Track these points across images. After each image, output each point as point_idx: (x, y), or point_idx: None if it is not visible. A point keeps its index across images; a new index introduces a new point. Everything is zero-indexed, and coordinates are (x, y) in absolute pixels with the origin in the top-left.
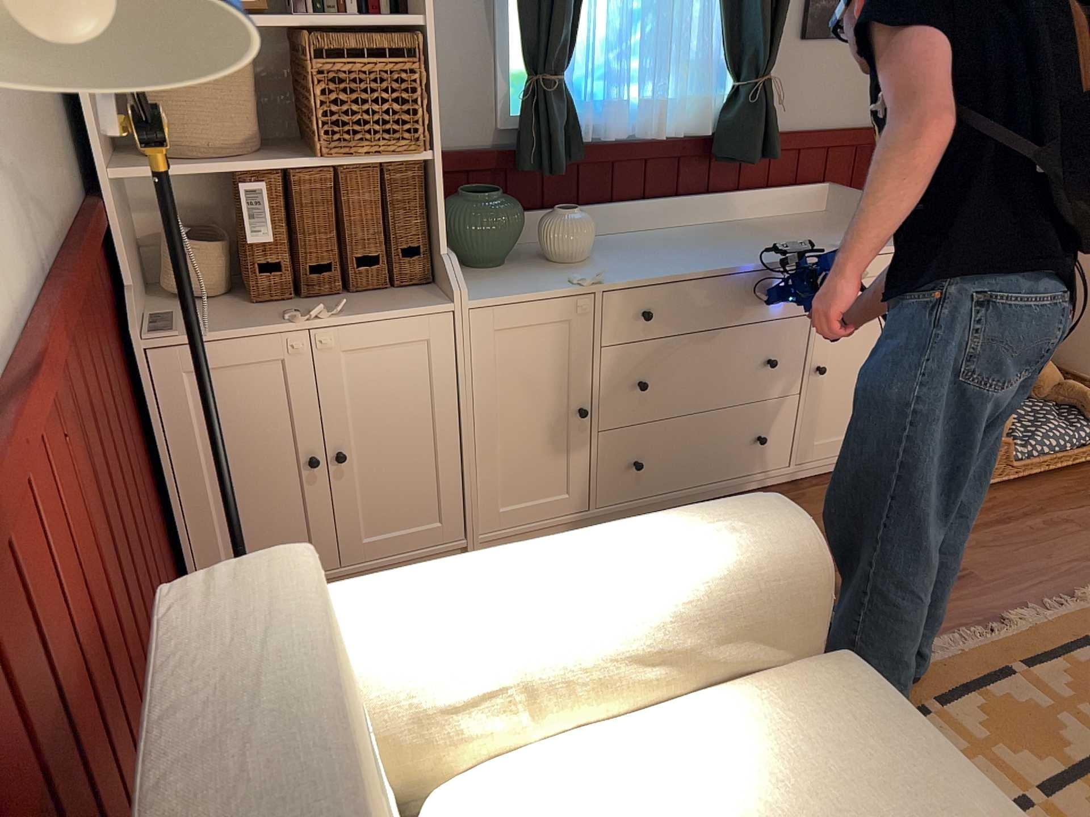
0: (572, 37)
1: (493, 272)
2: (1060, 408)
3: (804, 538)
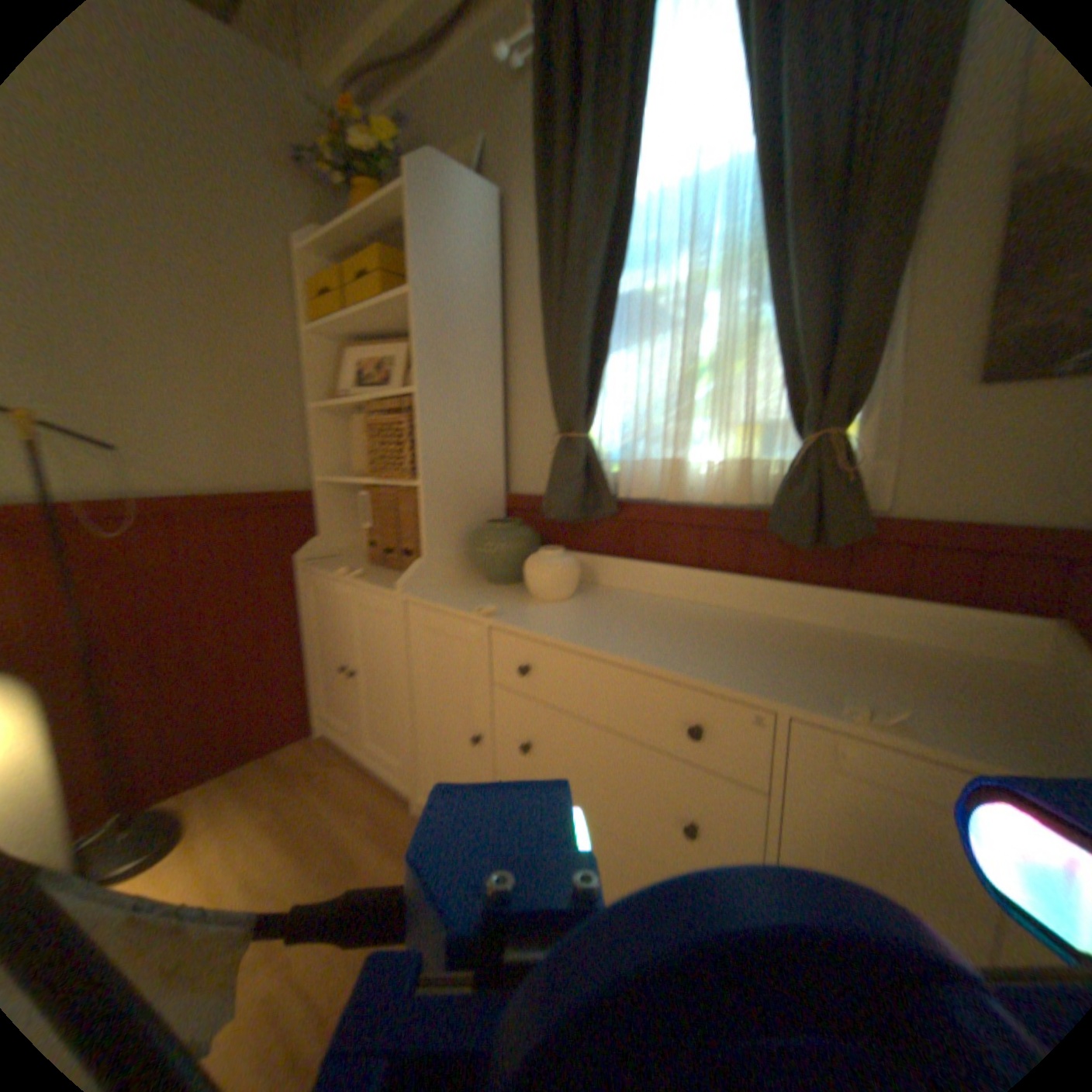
0: (583, 398)
1: (482, 587)
2: None
3: None
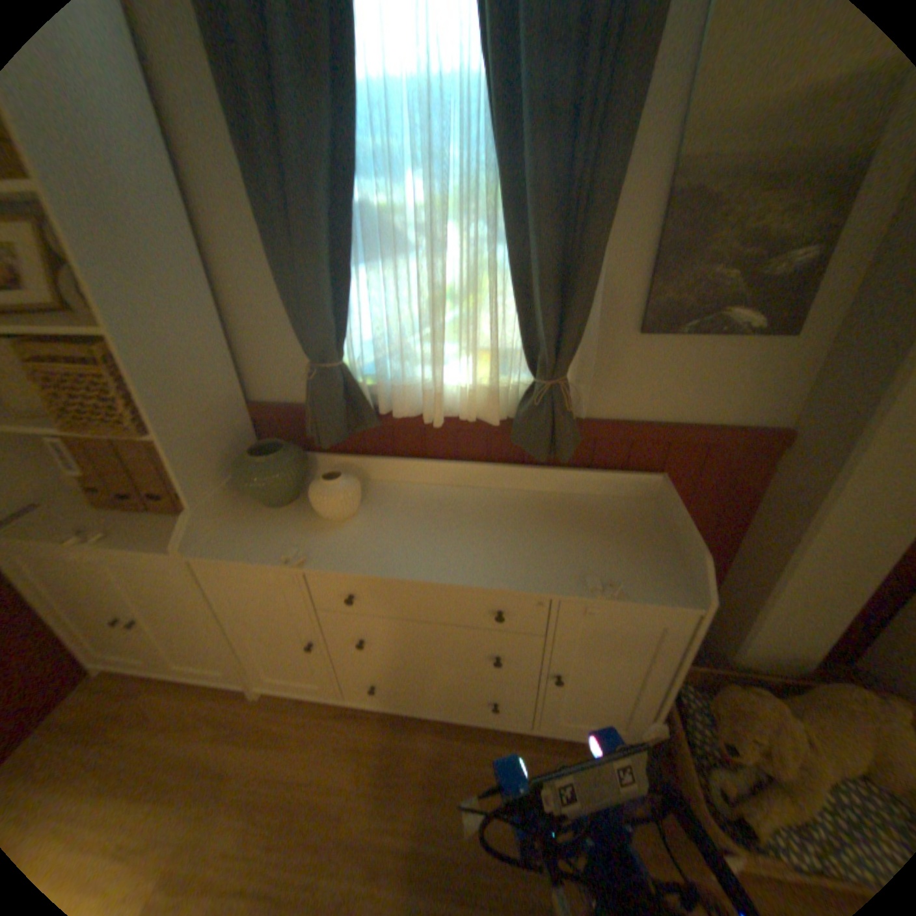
0: (334, 329)
1: (265, 514)
2: None
3: None
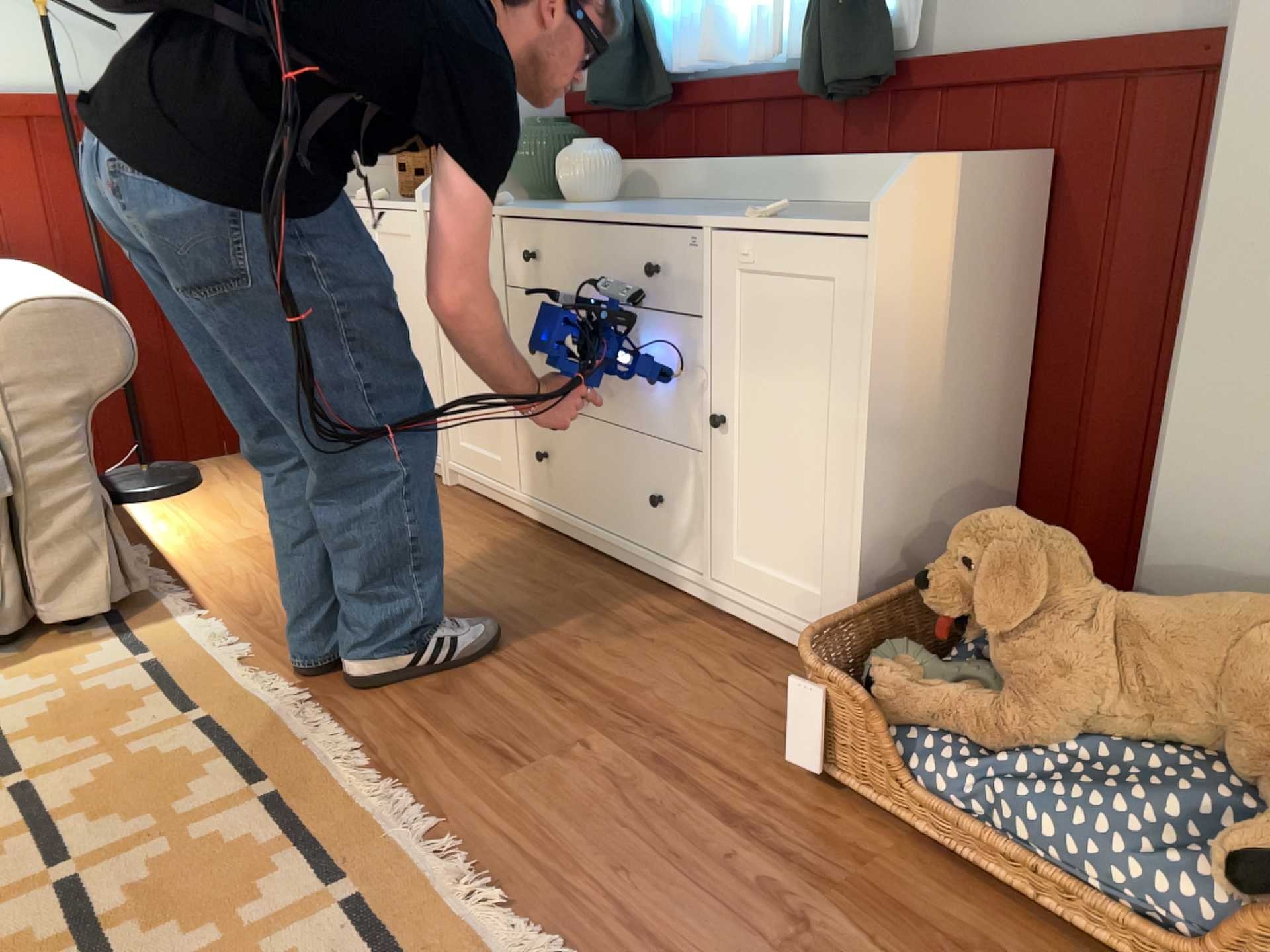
0: None
1: (516, 203)
2: (1234, 811)
3: (15, 306)
